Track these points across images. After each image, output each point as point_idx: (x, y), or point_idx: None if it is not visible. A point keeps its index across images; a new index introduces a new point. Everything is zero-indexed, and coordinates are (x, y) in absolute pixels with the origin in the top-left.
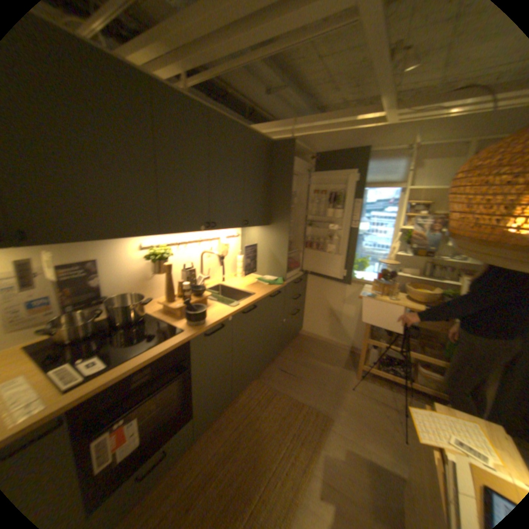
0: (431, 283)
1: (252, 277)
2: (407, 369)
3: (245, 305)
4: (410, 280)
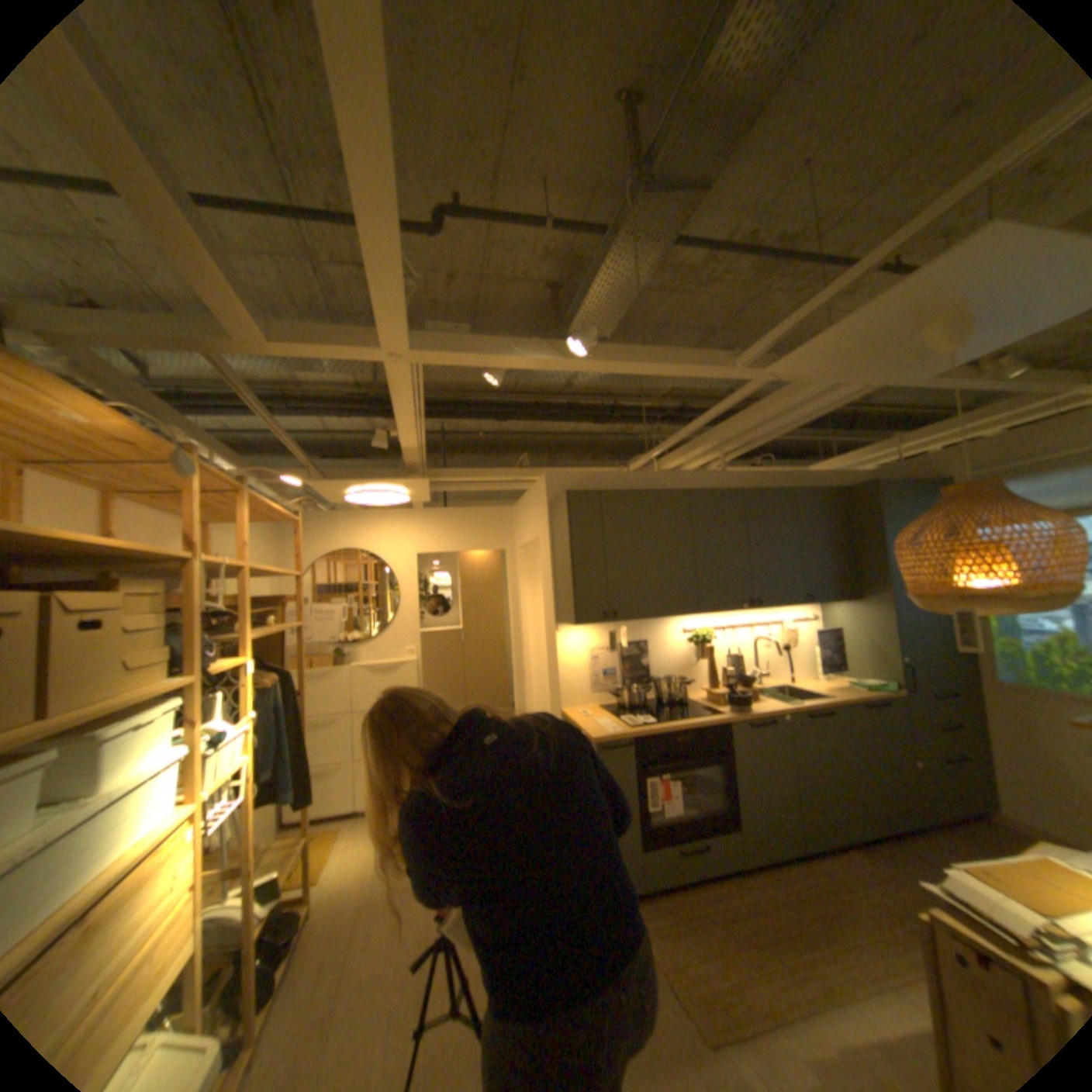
0: None
1: (847, 682)
2: None
3: (814, 707)
4: None
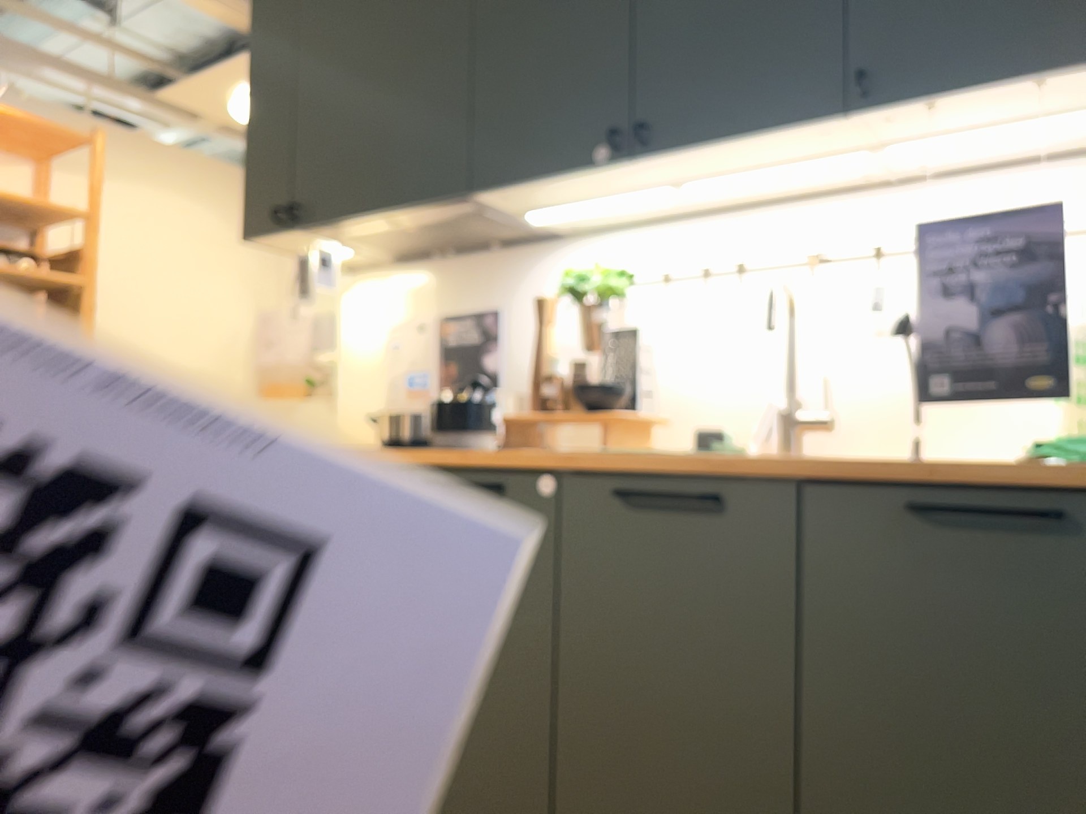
0: None
1: None
2: None
3: (662, 468)
4: None
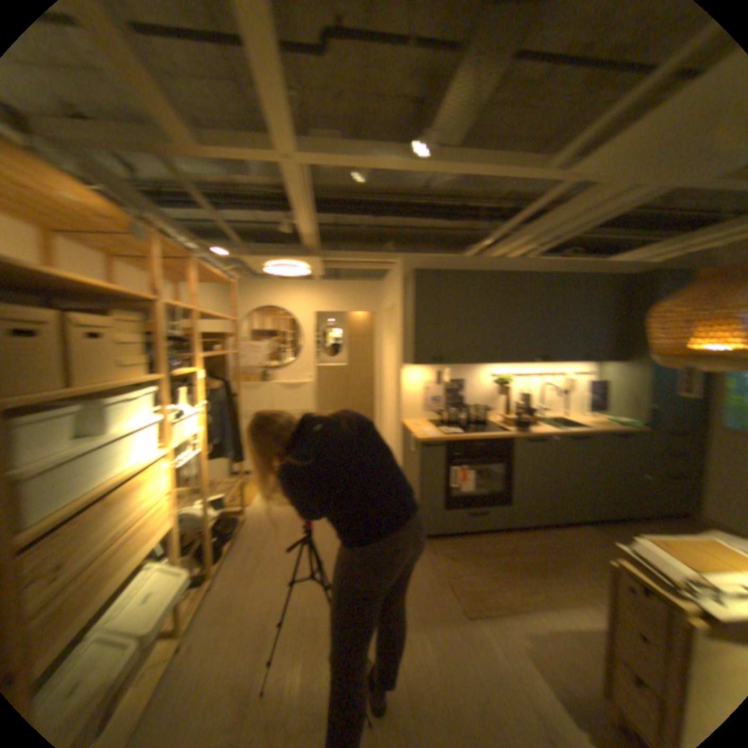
0: None
1: (605, 418)
2: None
3: (576, 432)
4: None
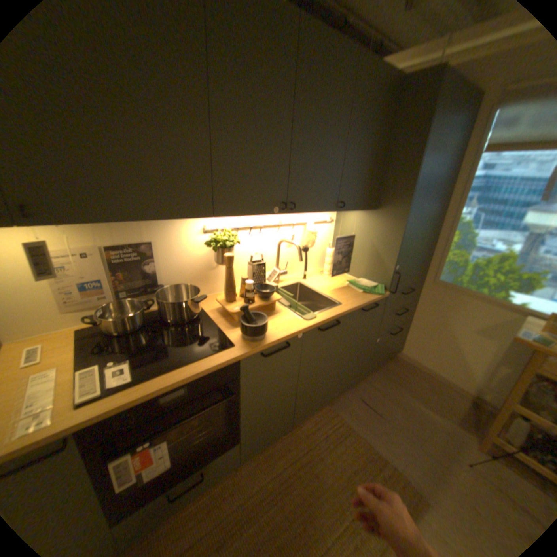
0: None
1: (344, 277)
2: None
3: (325, 319)
4: None
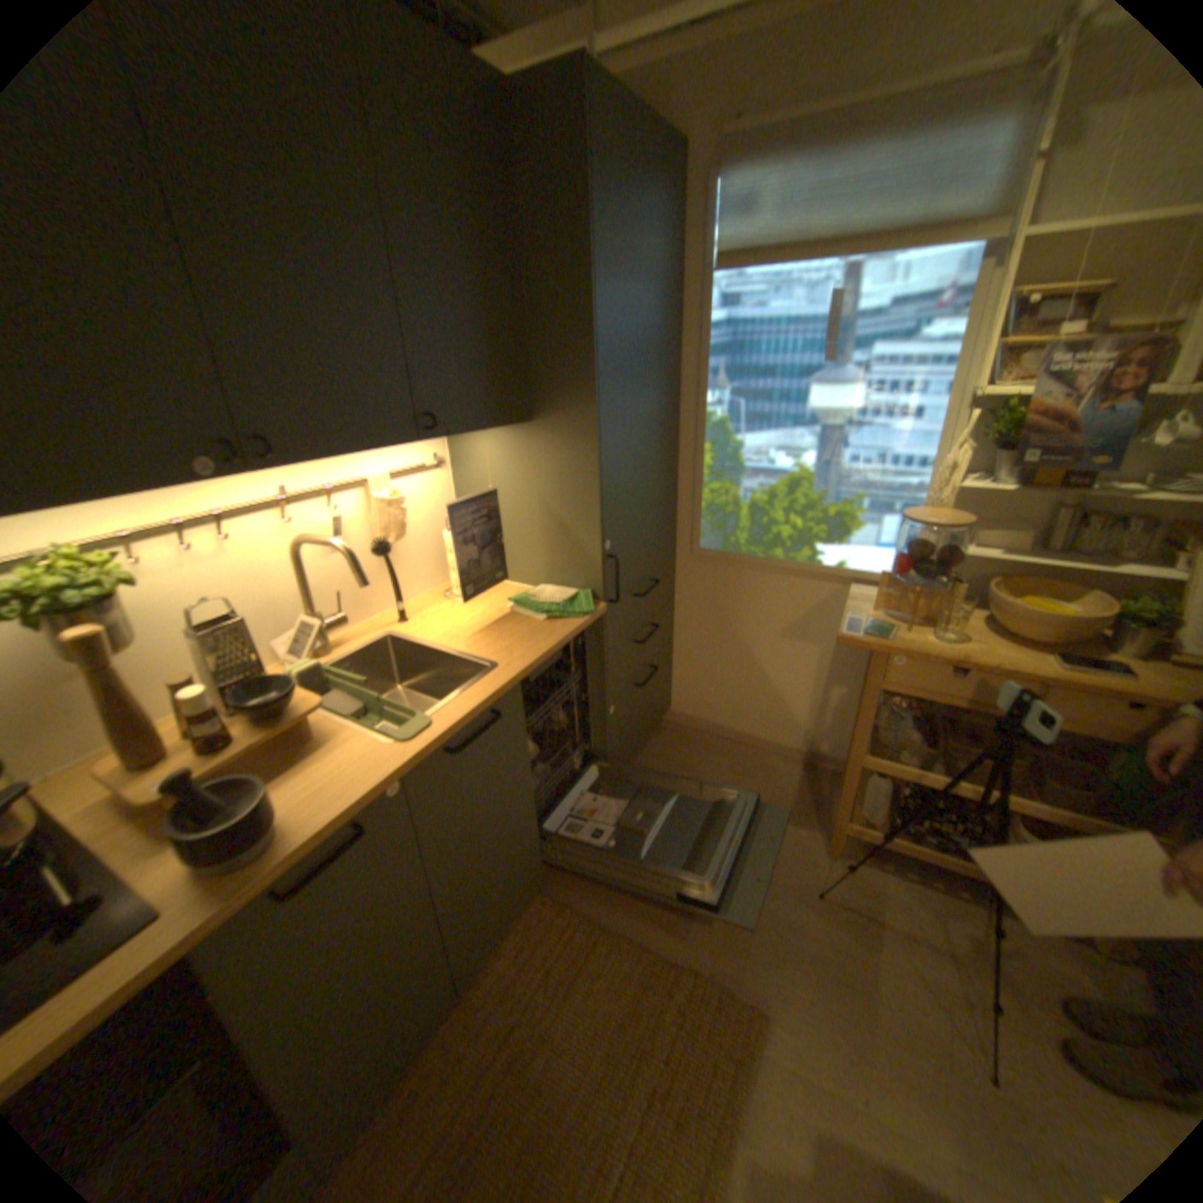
0: (1065, 570)
1: (504, 590)
2: (975, 822)
3: (457, 719)
4: (996, 563)
